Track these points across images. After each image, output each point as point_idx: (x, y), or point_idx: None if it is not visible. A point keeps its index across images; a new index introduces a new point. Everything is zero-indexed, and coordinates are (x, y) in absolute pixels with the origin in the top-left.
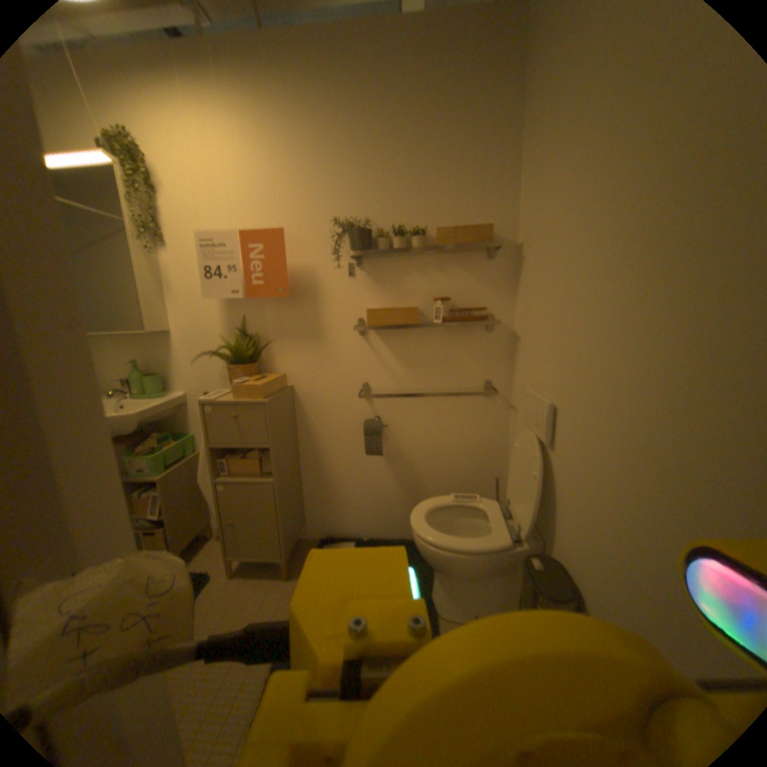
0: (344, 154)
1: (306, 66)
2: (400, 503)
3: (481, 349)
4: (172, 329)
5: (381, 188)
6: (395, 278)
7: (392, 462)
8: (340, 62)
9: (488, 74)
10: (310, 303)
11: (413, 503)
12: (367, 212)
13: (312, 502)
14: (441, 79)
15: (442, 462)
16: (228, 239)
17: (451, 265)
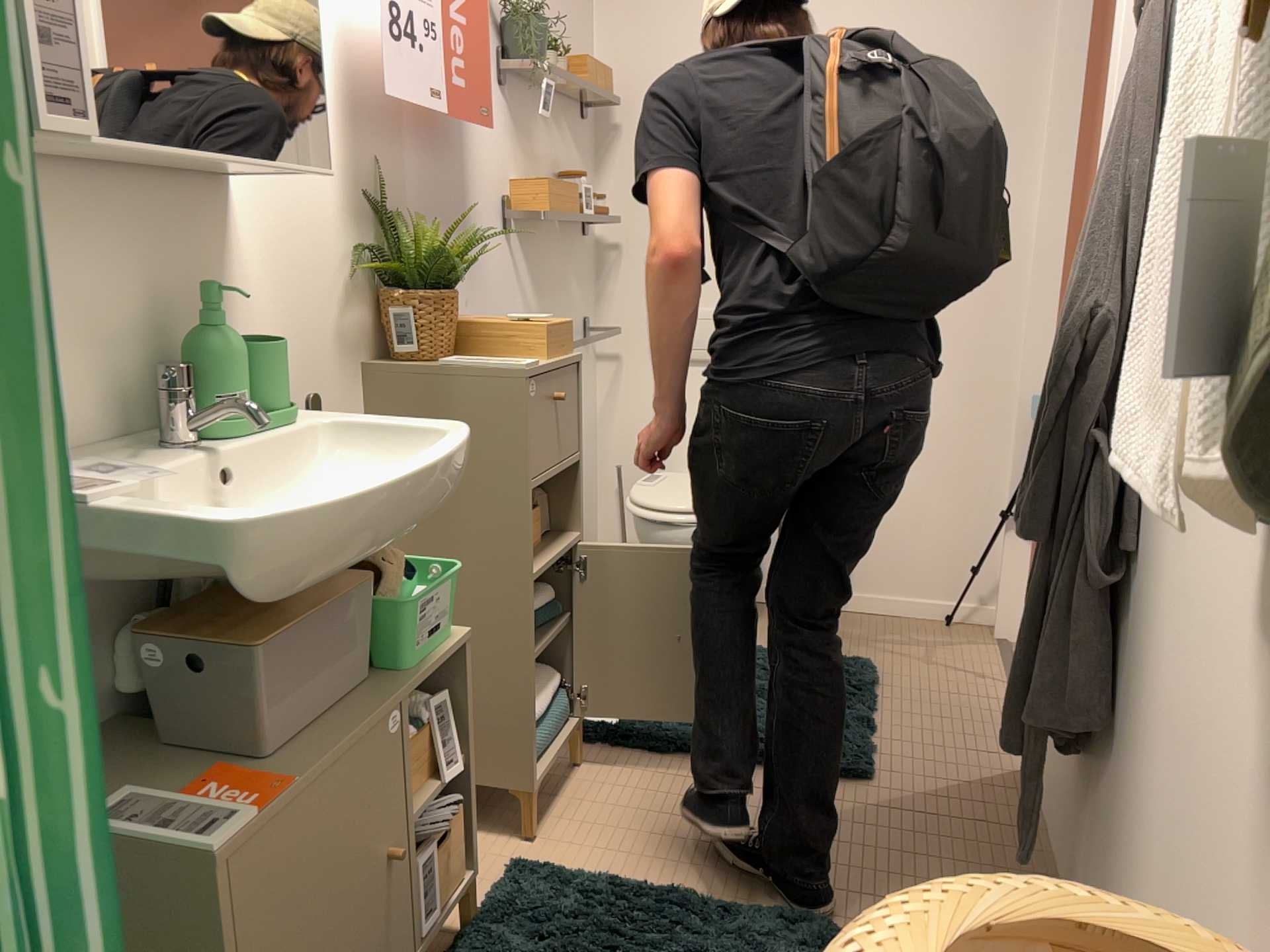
0: None
1: None
2: None
3: (580, 269)
4: (238, 180)
5: None
6: (528, 133)
7: None
8: None
9: None
10: (459, 157)
11: None
12: None
13: None
14: None
15: None
16: None
17: (562, 125)
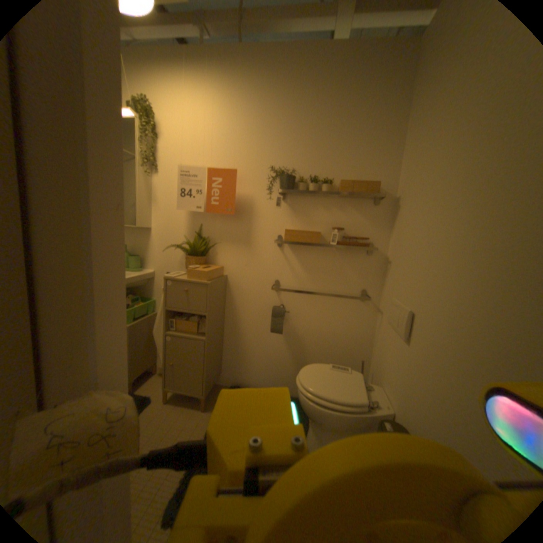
0: (284, 125)
1: (267, 67)
2: (290, 369)
3: (361, 266)
4: (152, 227)
5: (306, 149)
6: (307, 211)
7: (288, 338)
8: (289, 67)
9: (388, 82)
10: (247, 221)
11: (299, 370)
12: (294, 164)
13: (228, 359)
14: (355, 83)
15: (324, 343)
16: (199, 172)
17: (347, 206)
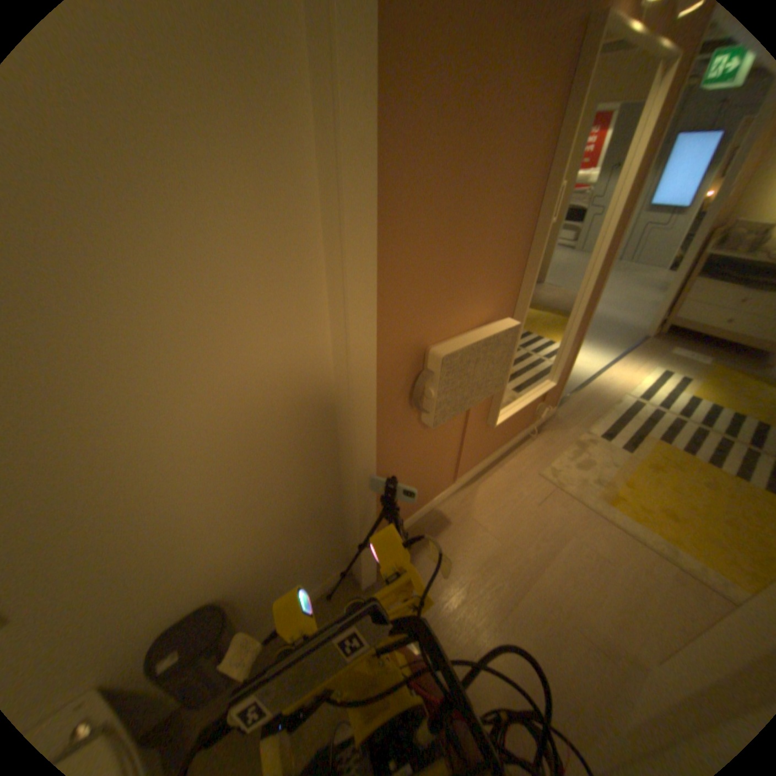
0: None
1: None
2: None
3: None
4: None
5: None
6: None
7: None
8: None
9: None
10: None
11: None
12: None
13: None
14: None
15: None
16: None
17: None
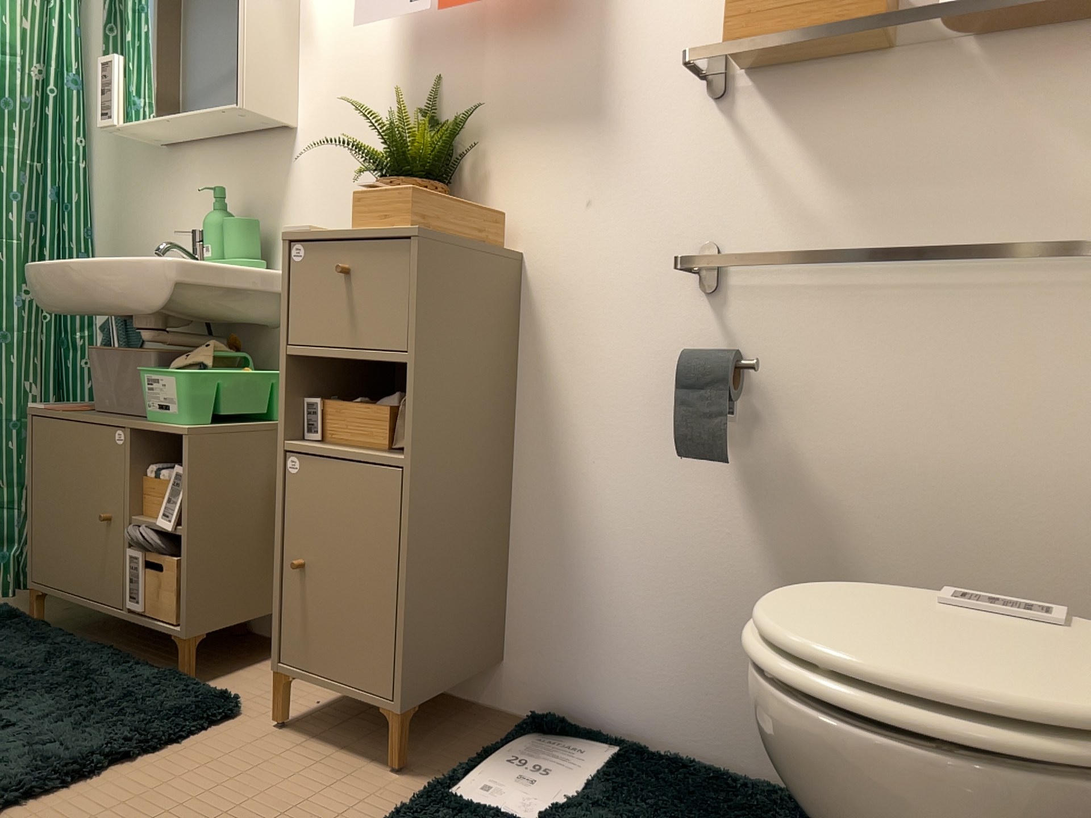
0: None
1: None
2: None
3: None
4: (304, 132)
5: None
6: None
7: (760, 504)
8: None
9: None
10: (587, 35)
11: None
12: None
13: (526, 596)
14: None
15: (932, 526)
16: None
17: None
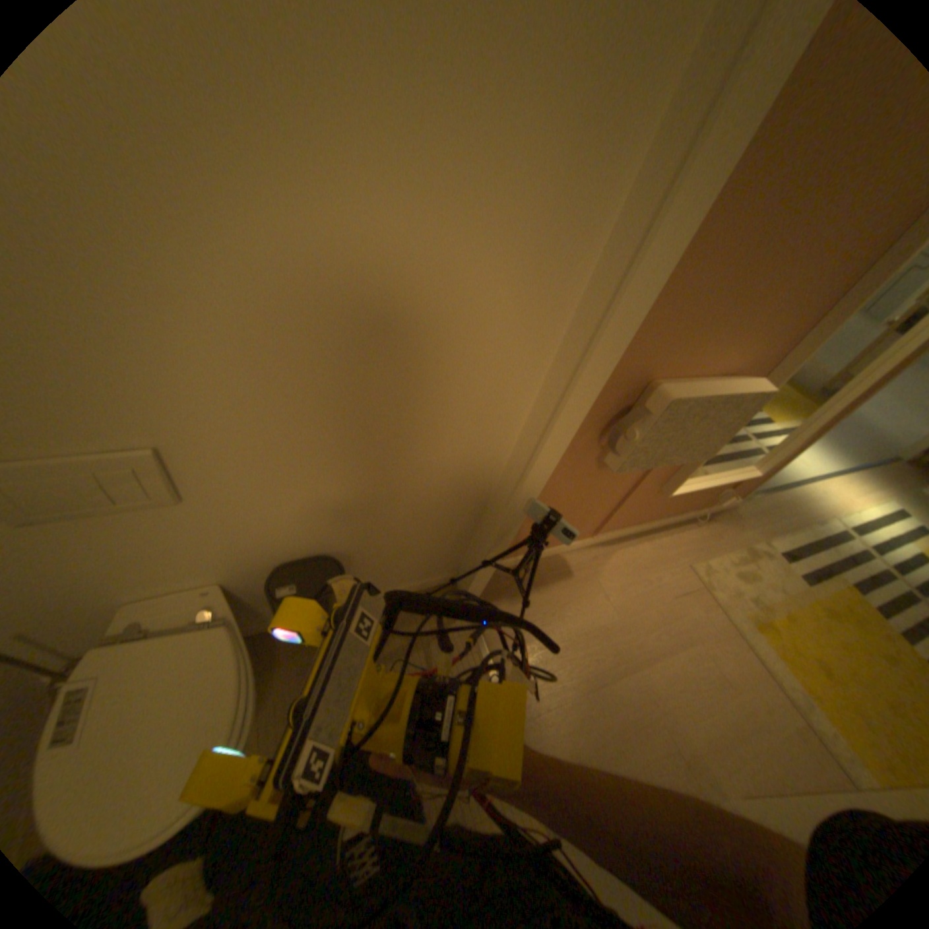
0: None
1: None
2: None
3: None
4: None
5: None
6: None
7: None
8: None
9: None
10: None
11: None
12: None
13: None
14: None
15: None
16: None
17: None
